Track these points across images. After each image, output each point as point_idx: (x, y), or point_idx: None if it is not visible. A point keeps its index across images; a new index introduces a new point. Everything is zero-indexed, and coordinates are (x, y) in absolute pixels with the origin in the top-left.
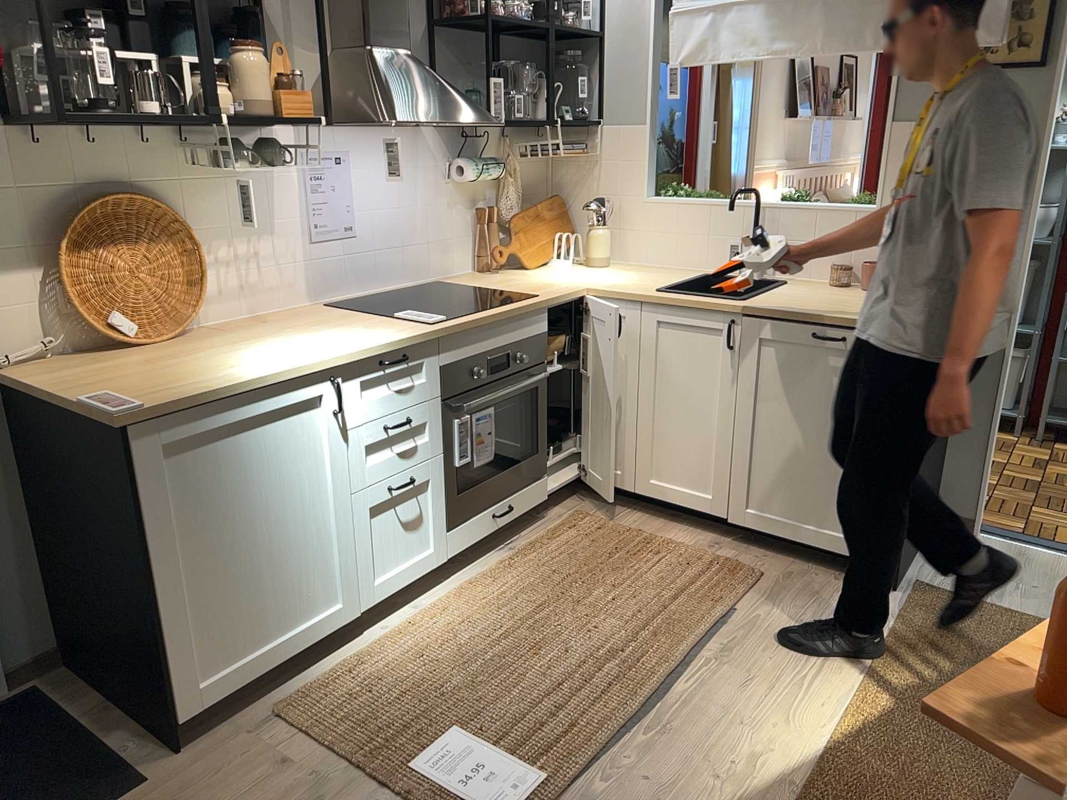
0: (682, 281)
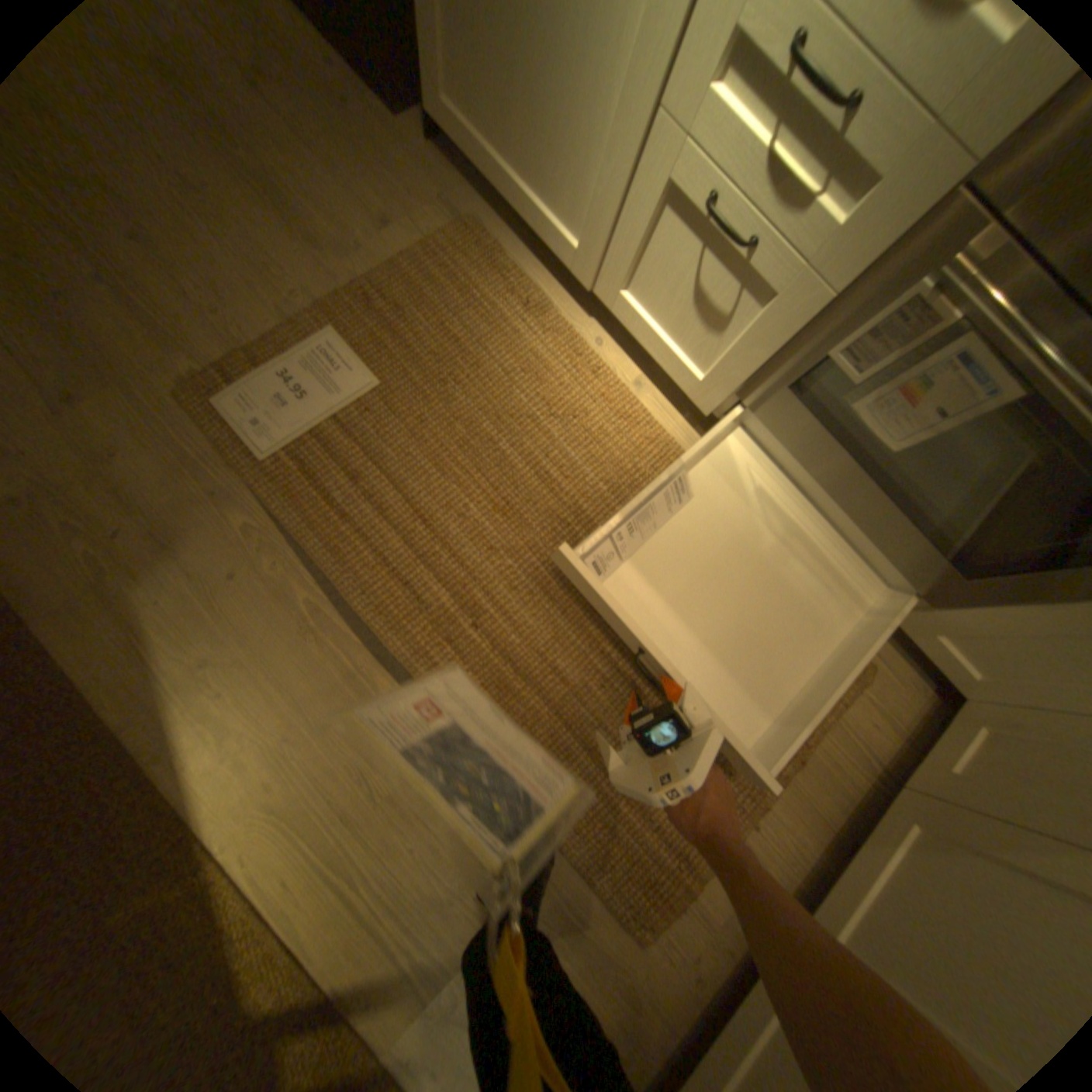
0: None
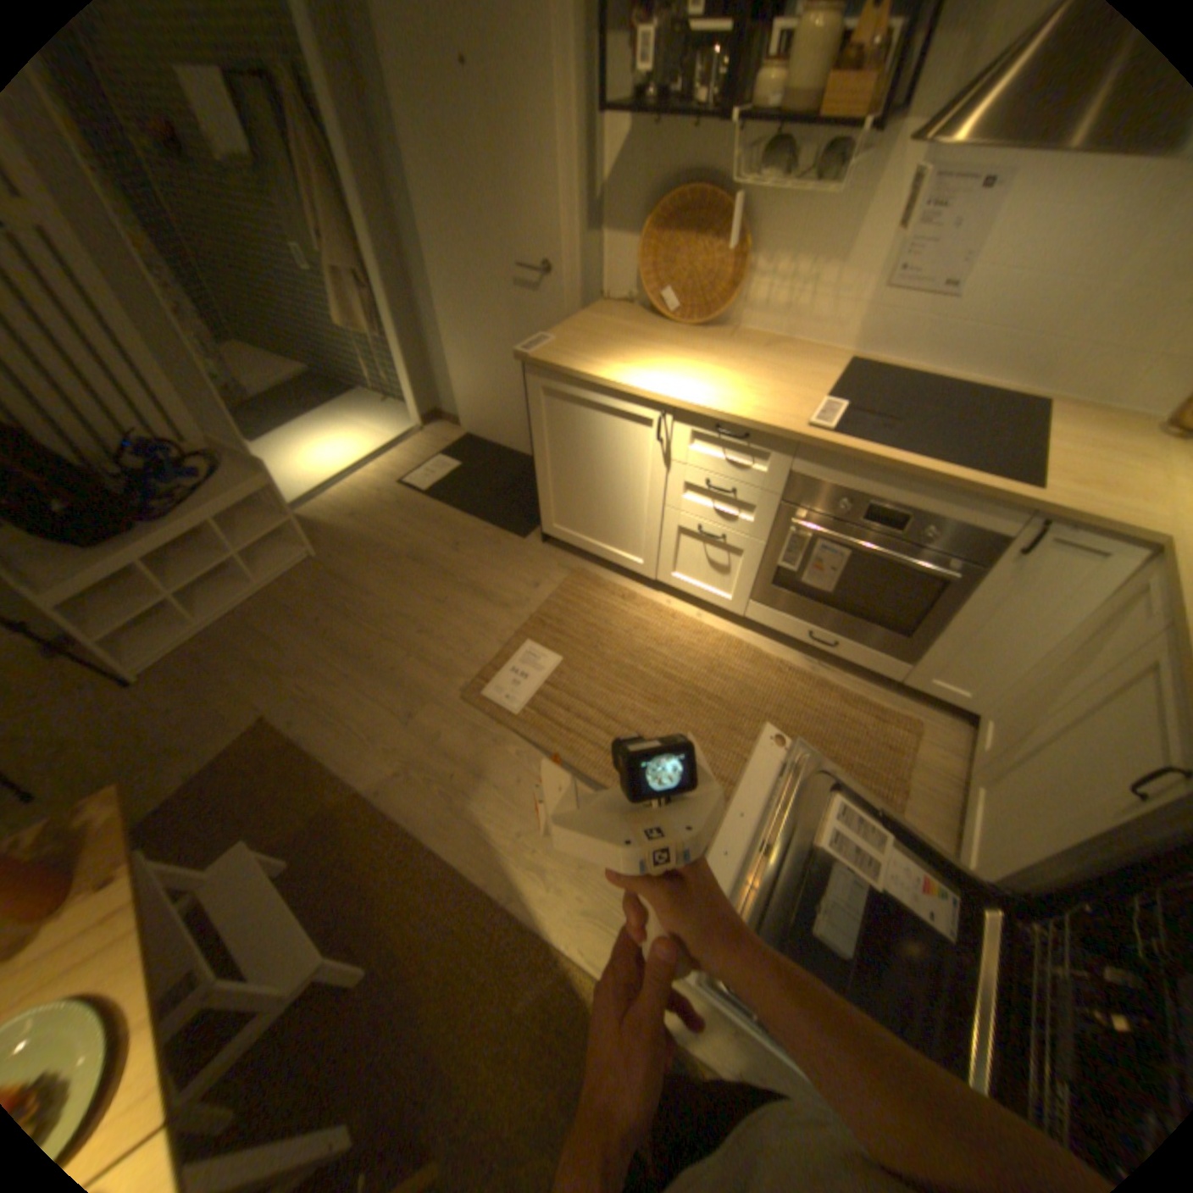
0: None
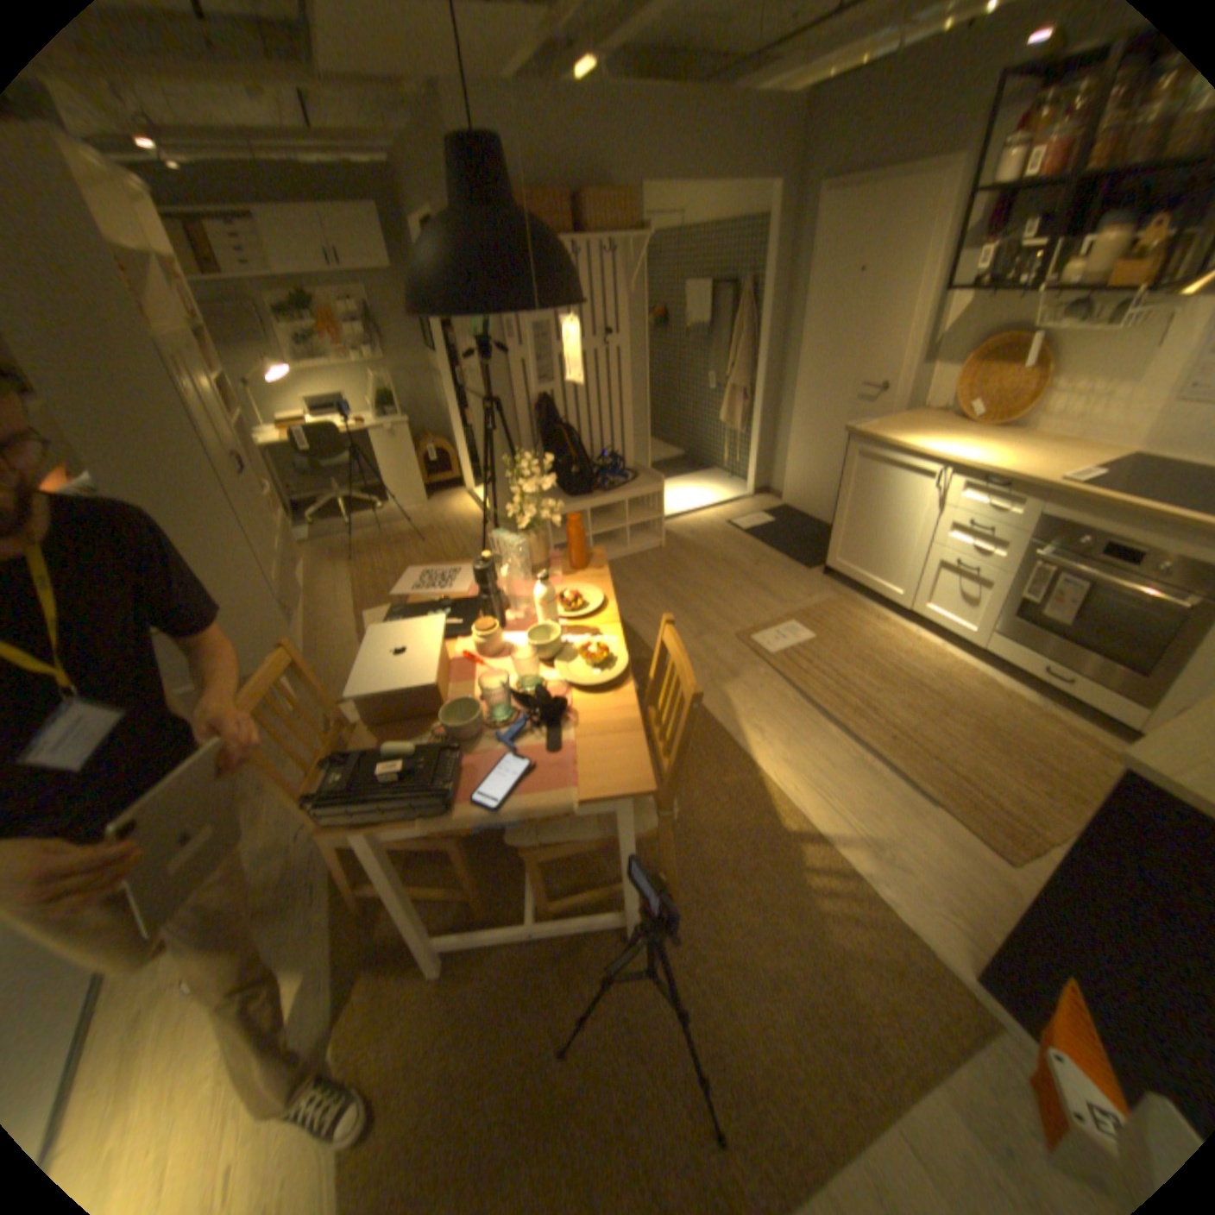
0: None
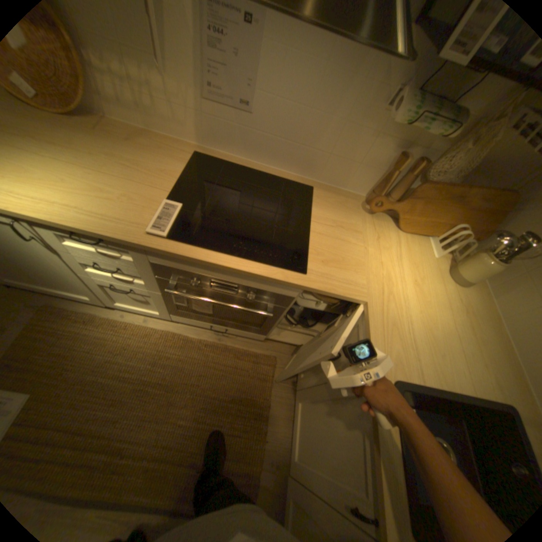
0: (460, 393)
